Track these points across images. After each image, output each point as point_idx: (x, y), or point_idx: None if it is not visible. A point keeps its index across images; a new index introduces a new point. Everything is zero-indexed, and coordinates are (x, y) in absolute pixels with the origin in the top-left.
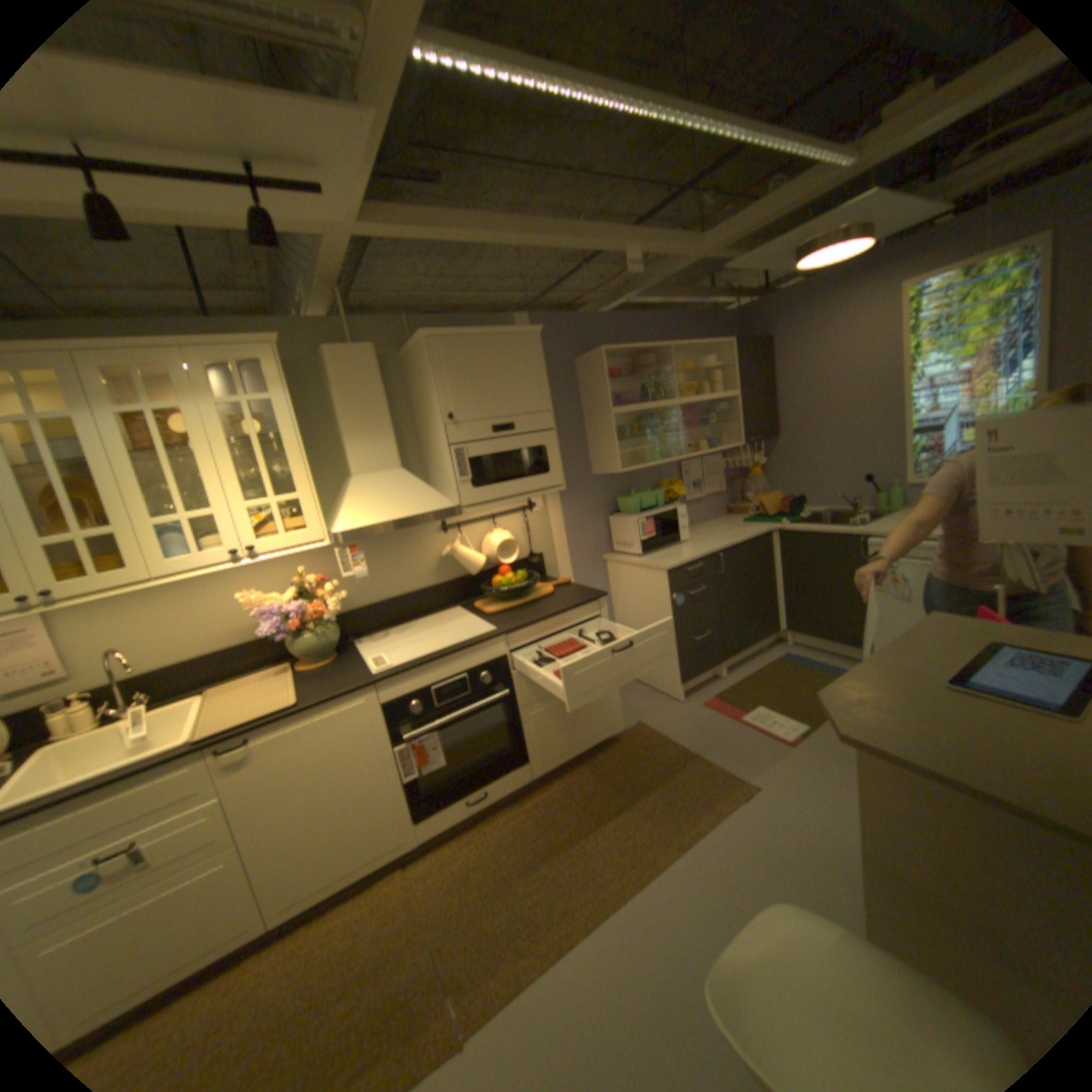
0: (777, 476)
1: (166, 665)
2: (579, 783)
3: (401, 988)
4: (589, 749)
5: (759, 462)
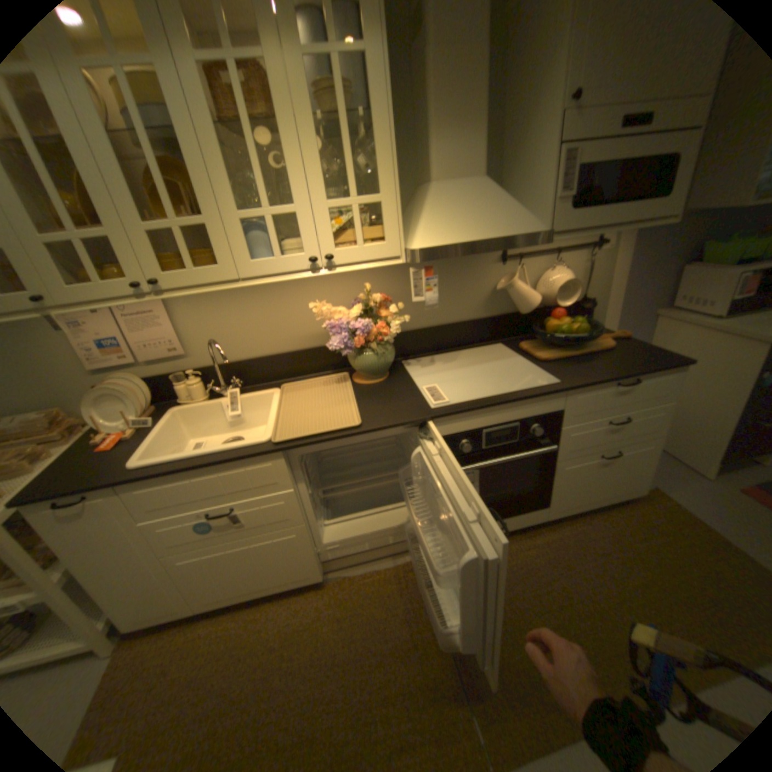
0: None
1: (255, 357)
2: (594, 535)
3: (431, 683)
4: (608, 506)
5: None
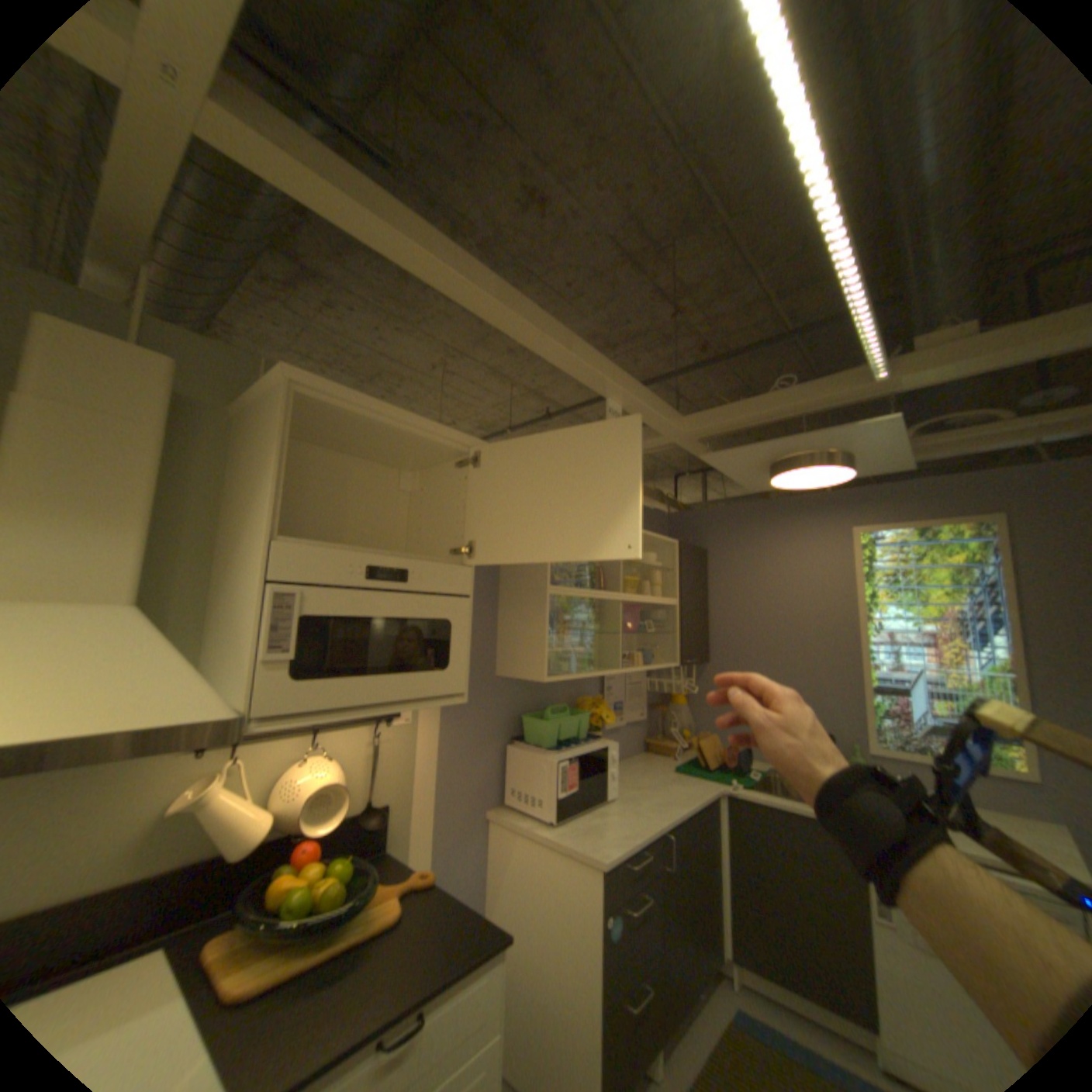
0: (703, 710)
1: None
2: None
3: None
4: None
5: (683, 688)
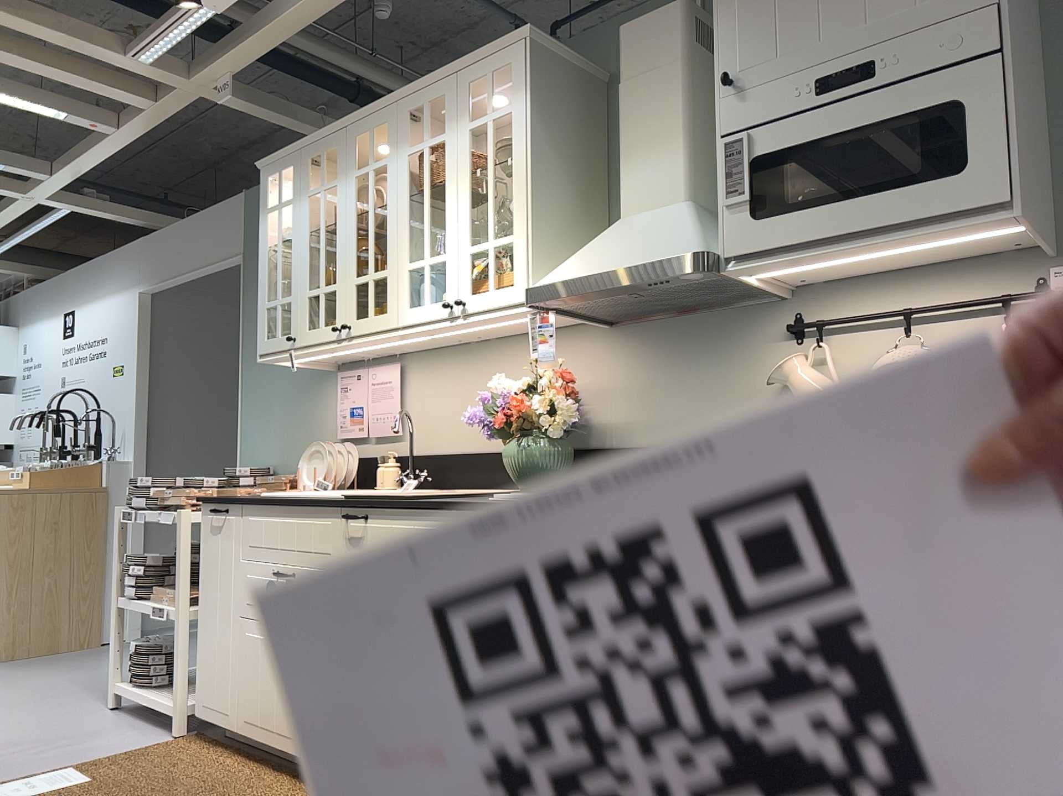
0: None
1: (454, 452)
2: None
3: None
4: None
5: None
